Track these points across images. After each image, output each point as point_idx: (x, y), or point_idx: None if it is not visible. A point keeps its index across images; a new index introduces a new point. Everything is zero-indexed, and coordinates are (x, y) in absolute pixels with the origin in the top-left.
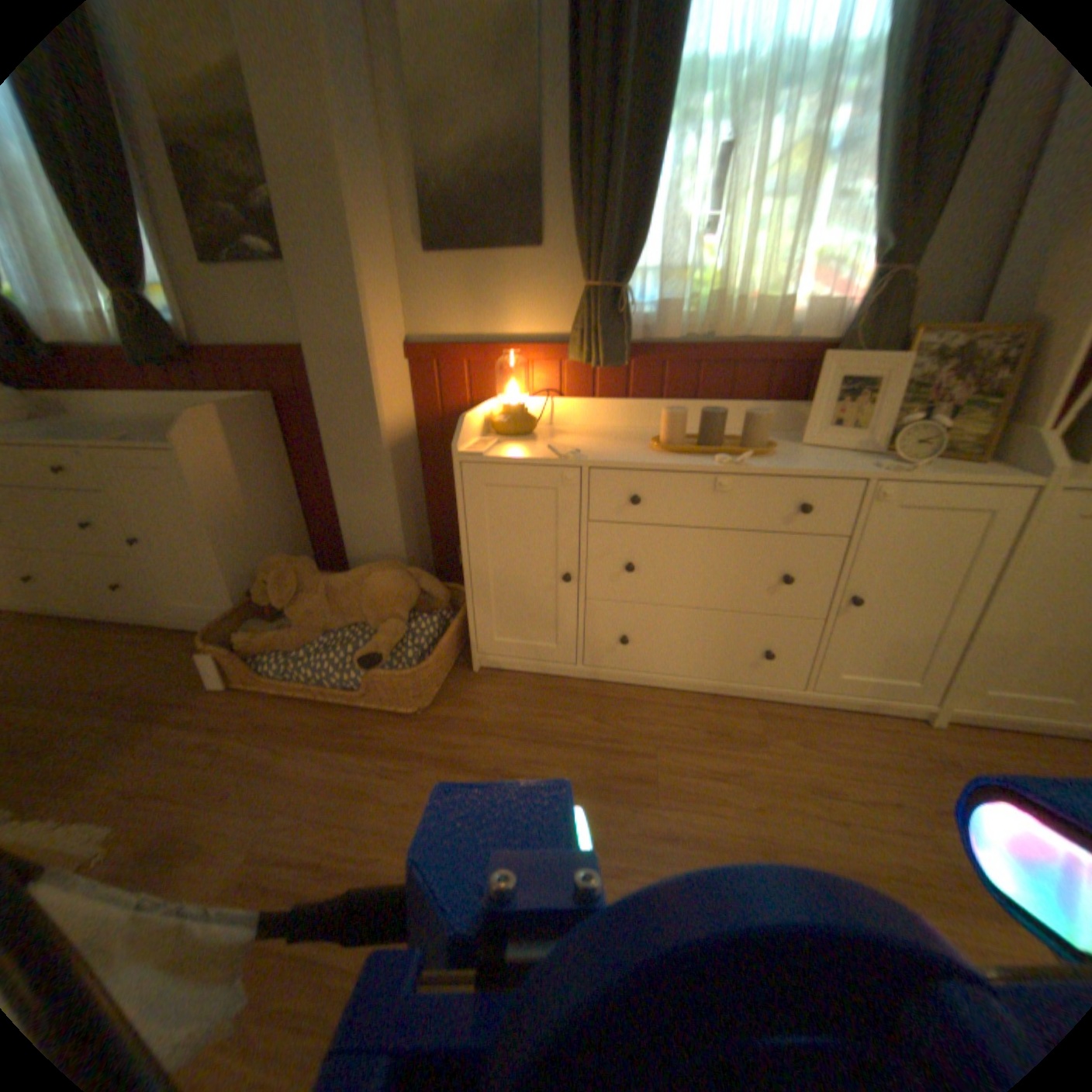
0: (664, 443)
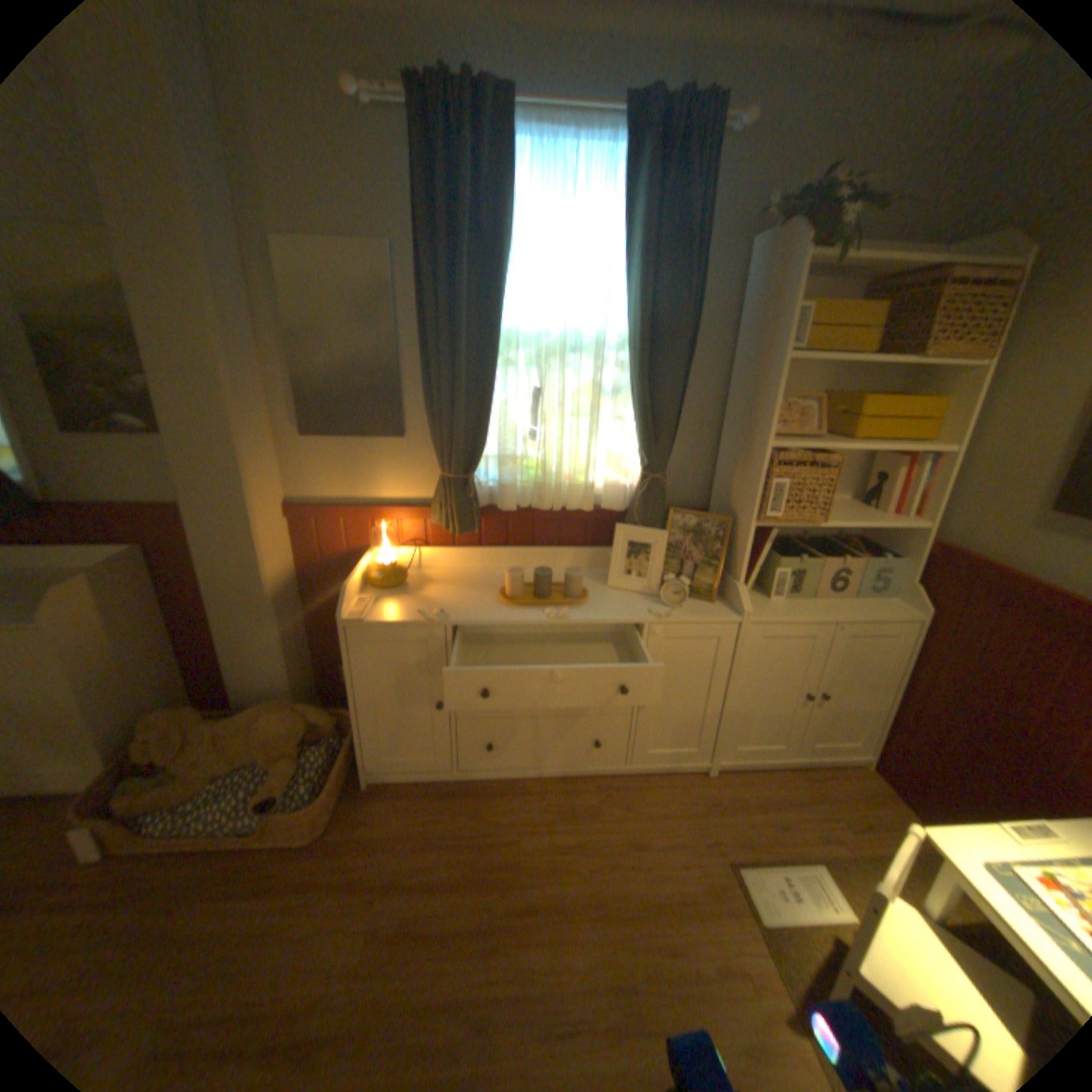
0: (508, 597)
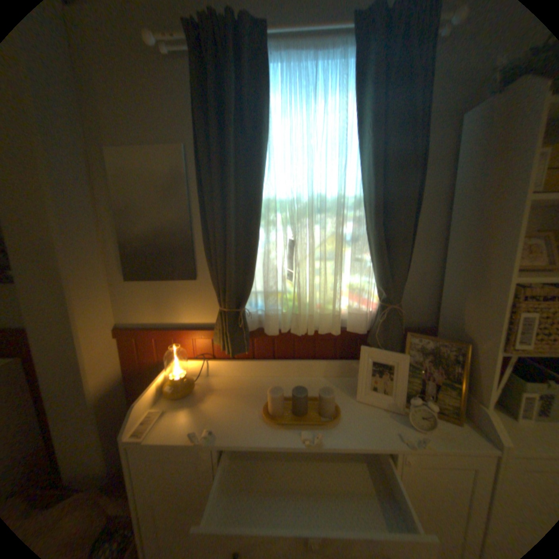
0: (270, 416)
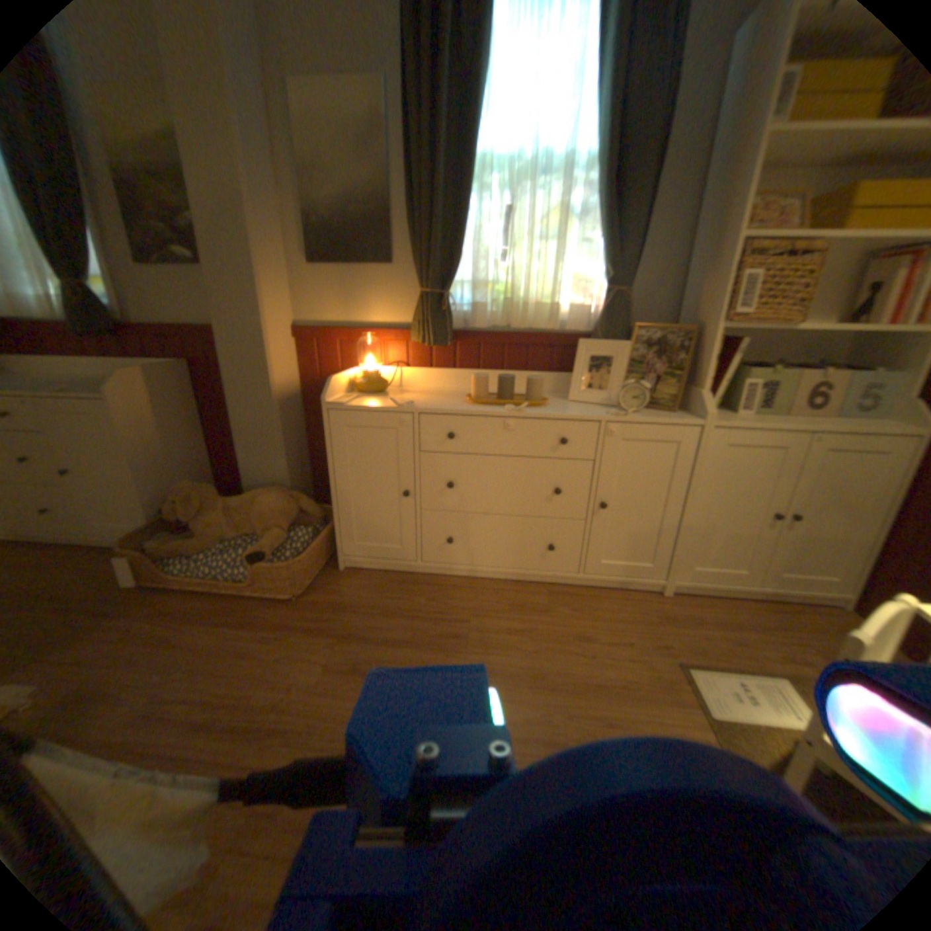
0: (473, 398)
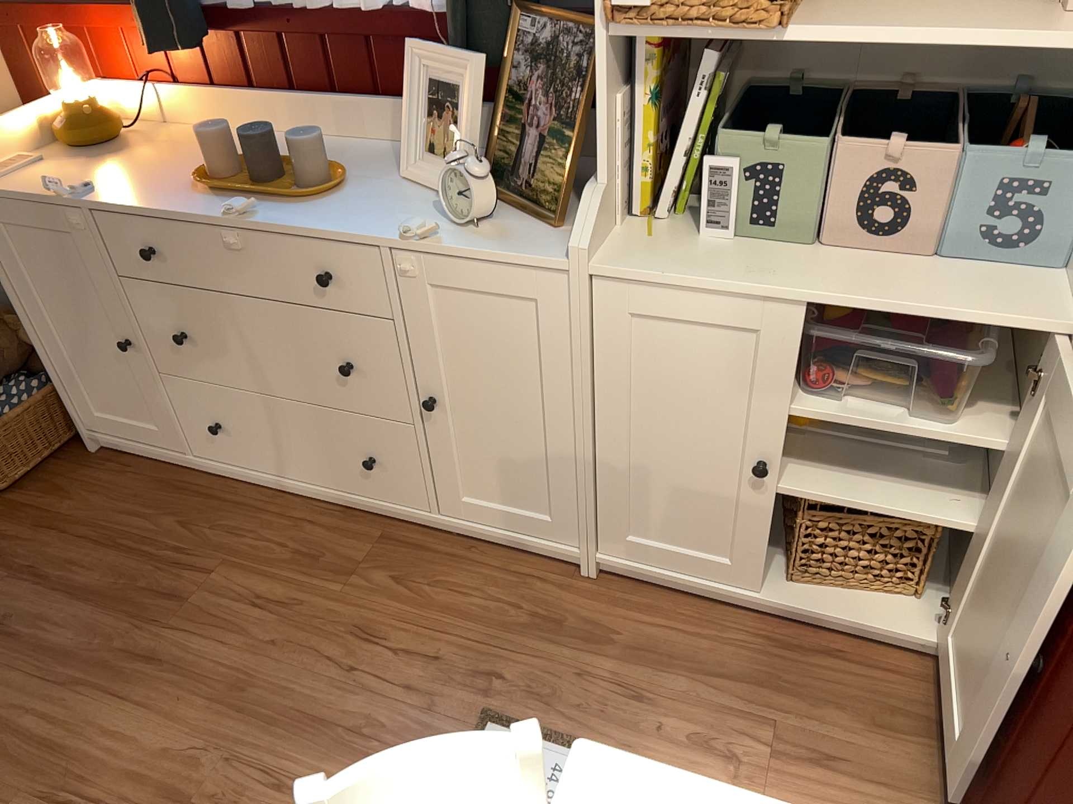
0: (212, 181)
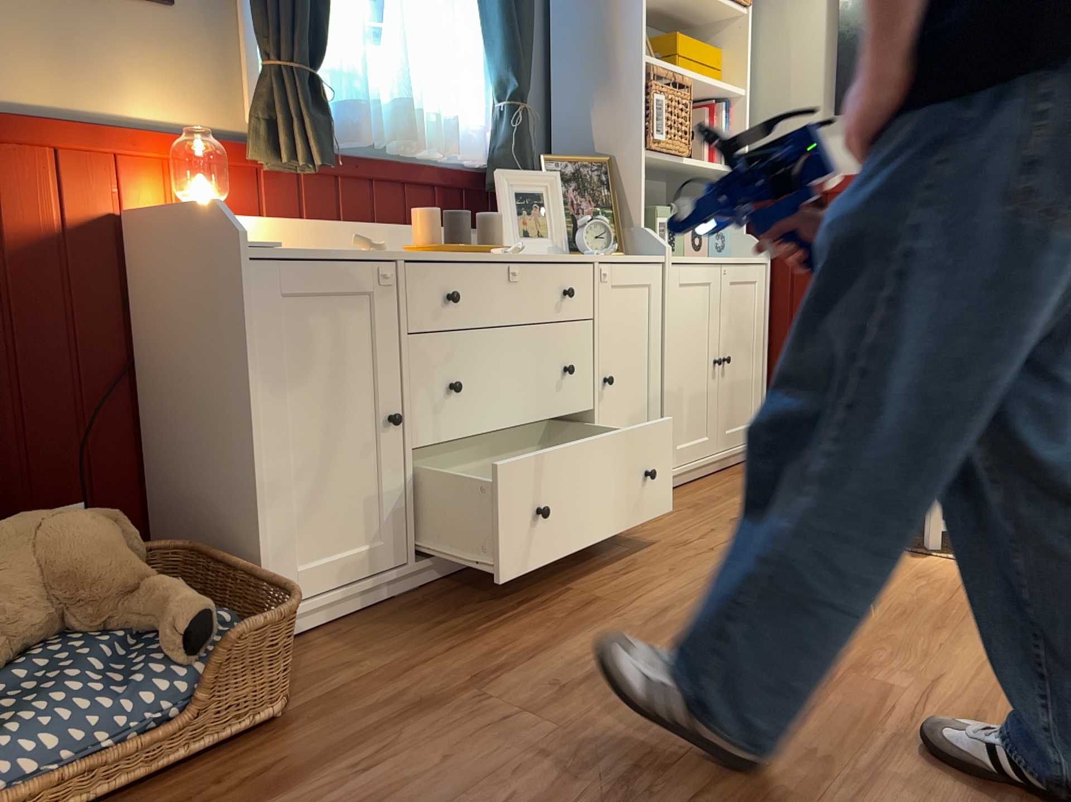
0: (431, 244)
